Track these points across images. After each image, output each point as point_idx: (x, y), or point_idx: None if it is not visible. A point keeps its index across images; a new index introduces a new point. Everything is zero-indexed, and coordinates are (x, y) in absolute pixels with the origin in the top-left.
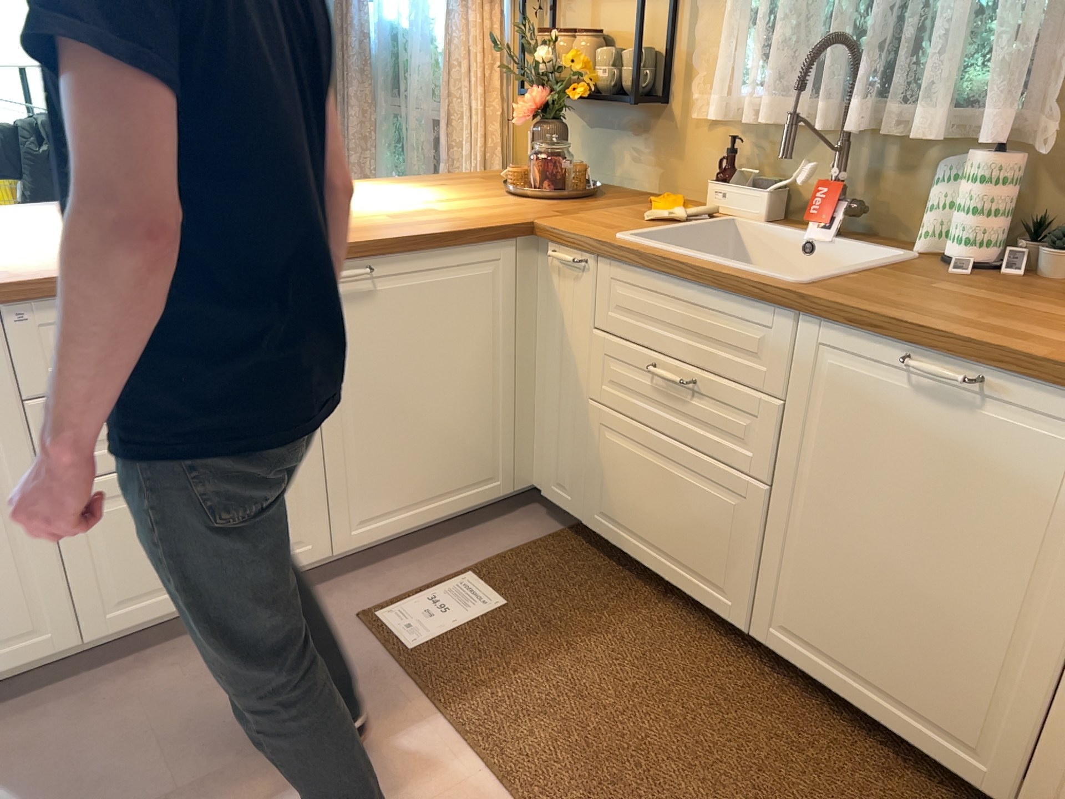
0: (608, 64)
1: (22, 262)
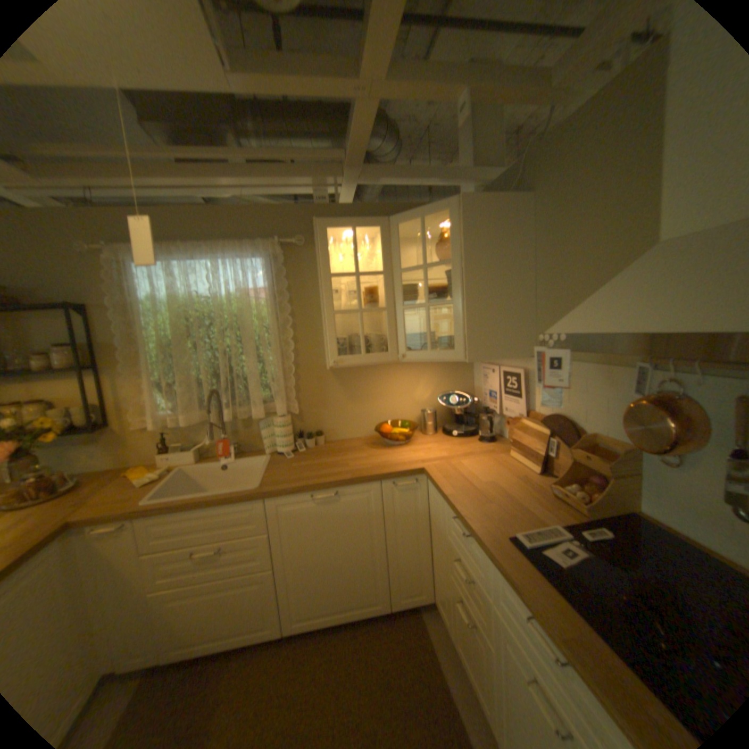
0: (61, 416)
1: None
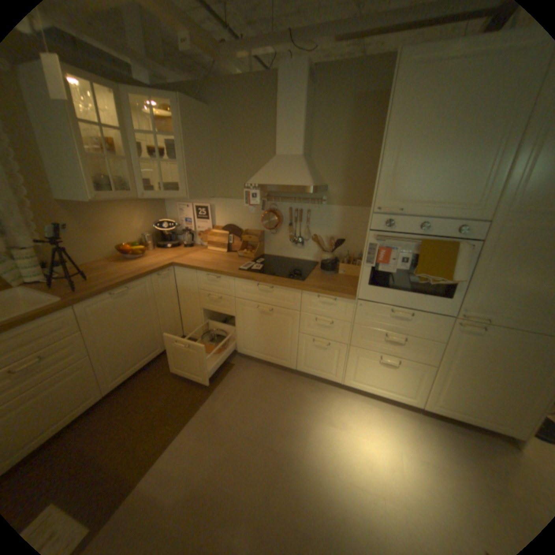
0: None
1: None
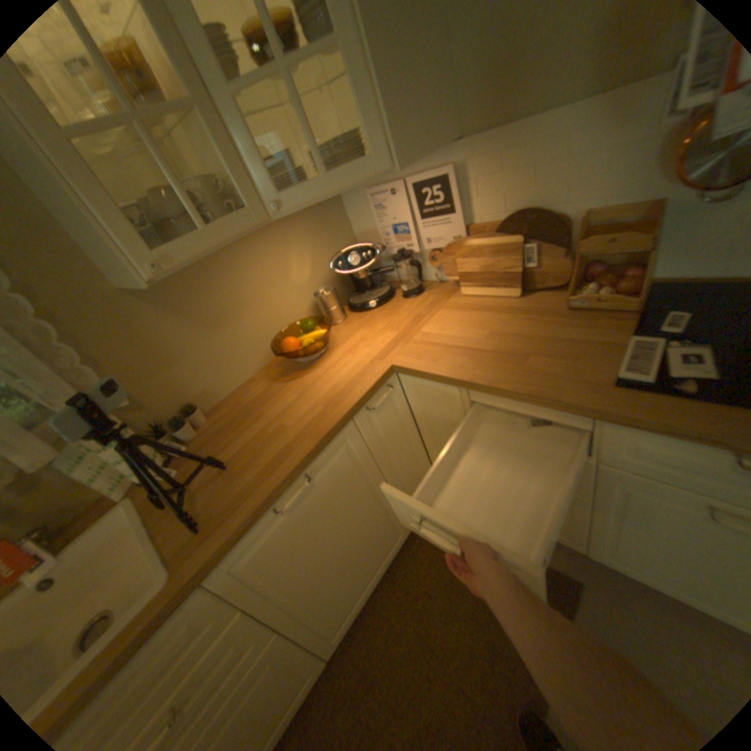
0: None
1: None
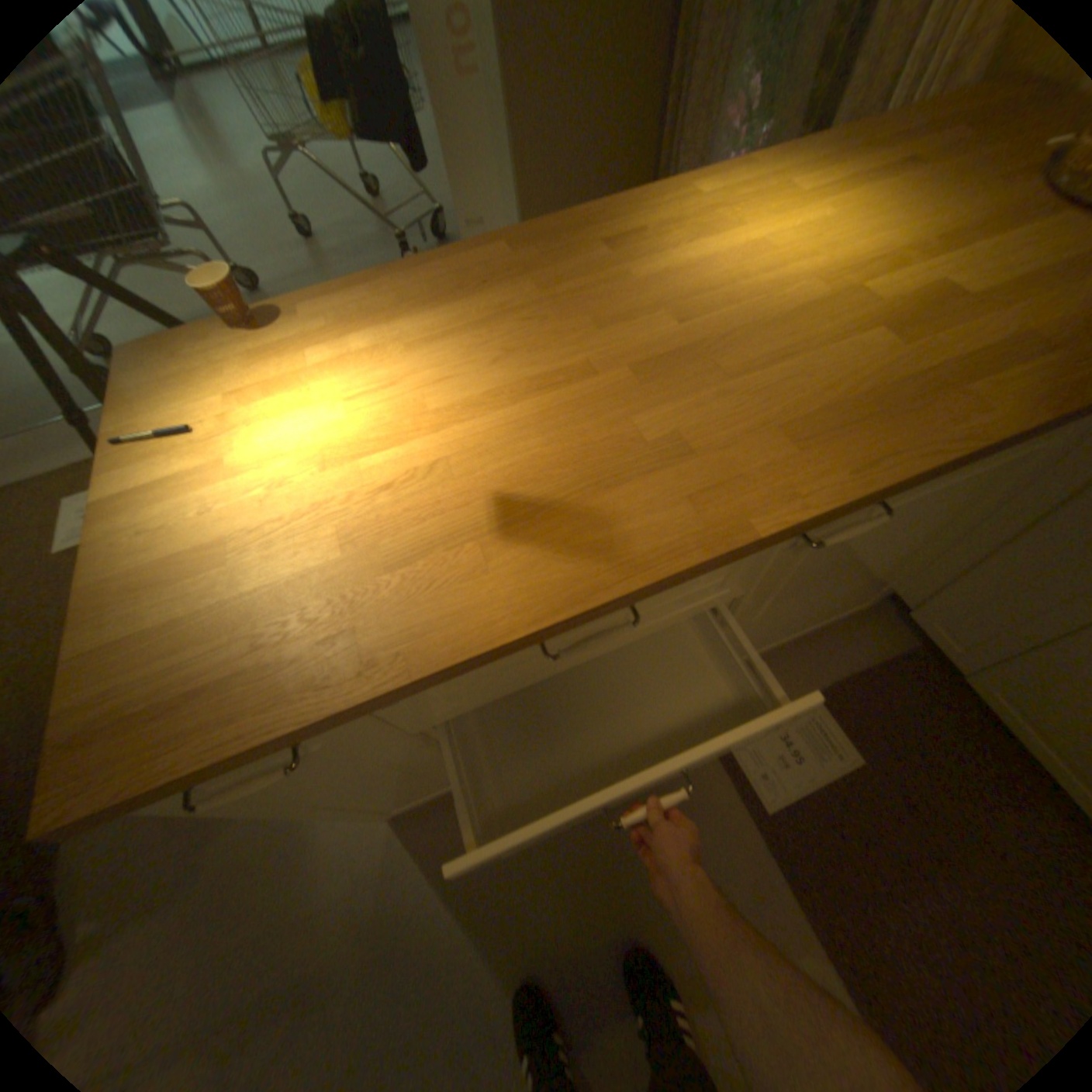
0: None
1: (366, 566)
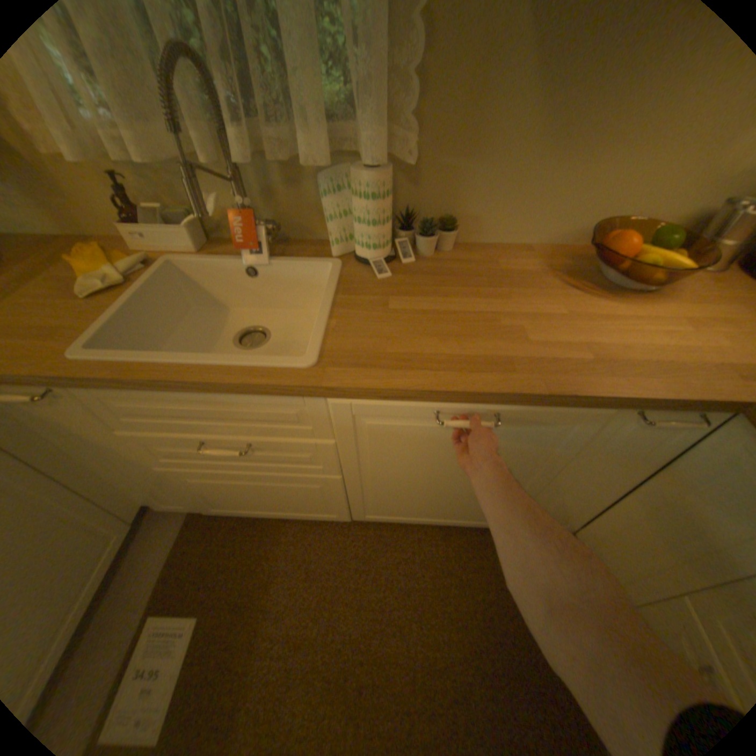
0: None
1: None
